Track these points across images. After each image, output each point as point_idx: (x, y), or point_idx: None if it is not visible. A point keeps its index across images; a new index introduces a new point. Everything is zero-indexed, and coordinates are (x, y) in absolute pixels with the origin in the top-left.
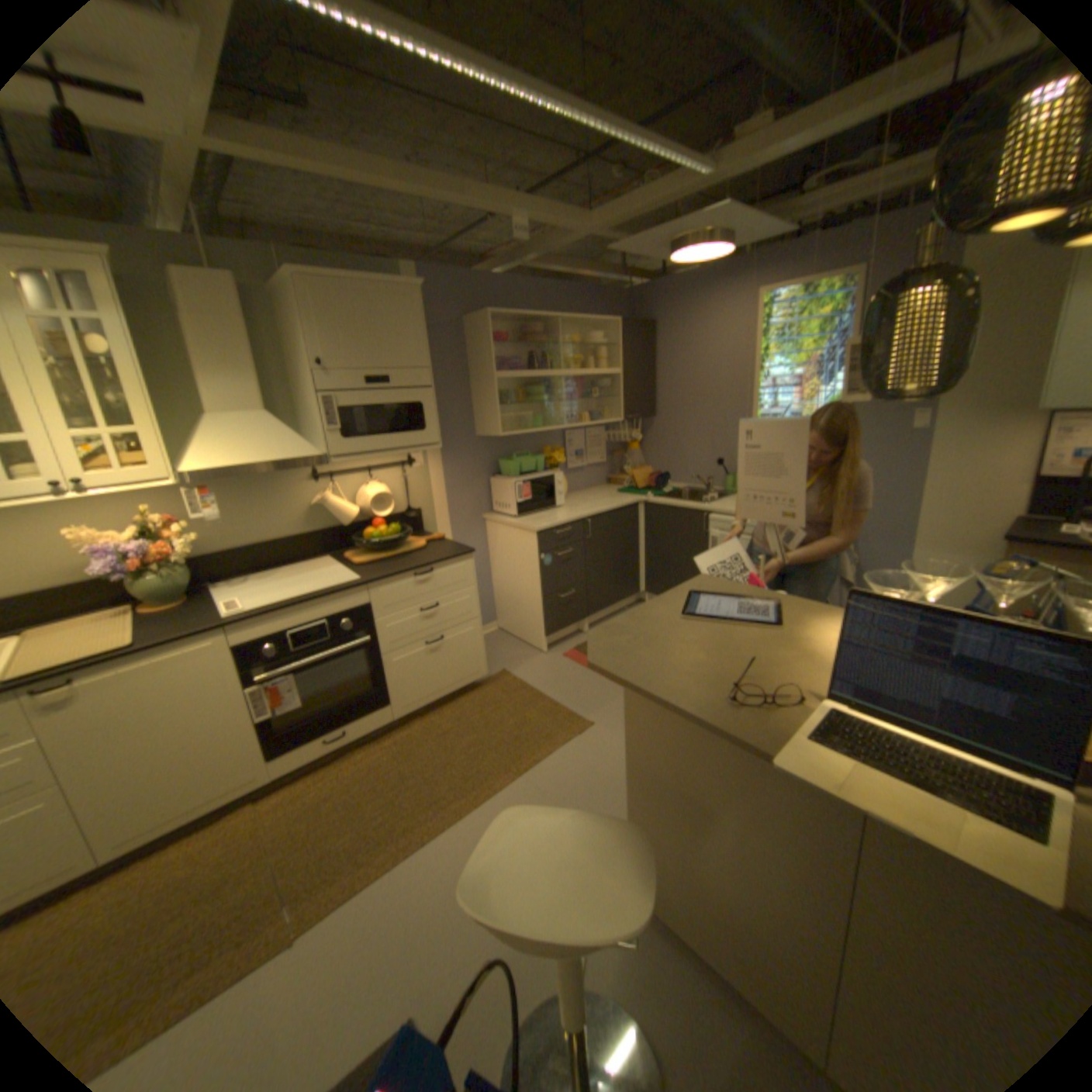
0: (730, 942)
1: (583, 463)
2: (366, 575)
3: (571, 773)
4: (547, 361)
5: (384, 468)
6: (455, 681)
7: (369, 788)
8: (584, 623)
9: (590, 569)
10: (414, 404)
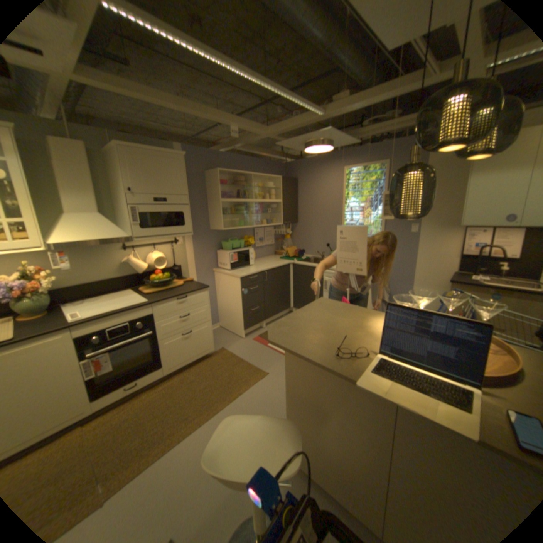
0: (336, 479)
1: (263, 244)
2: (151, 299)
3: (257, 400)
4: (246, 194)
5: (162, 244)
6: (197, 354)
7: (149, 413)
8: (263, 323)
9: (266, 296)
10: (179, 213)
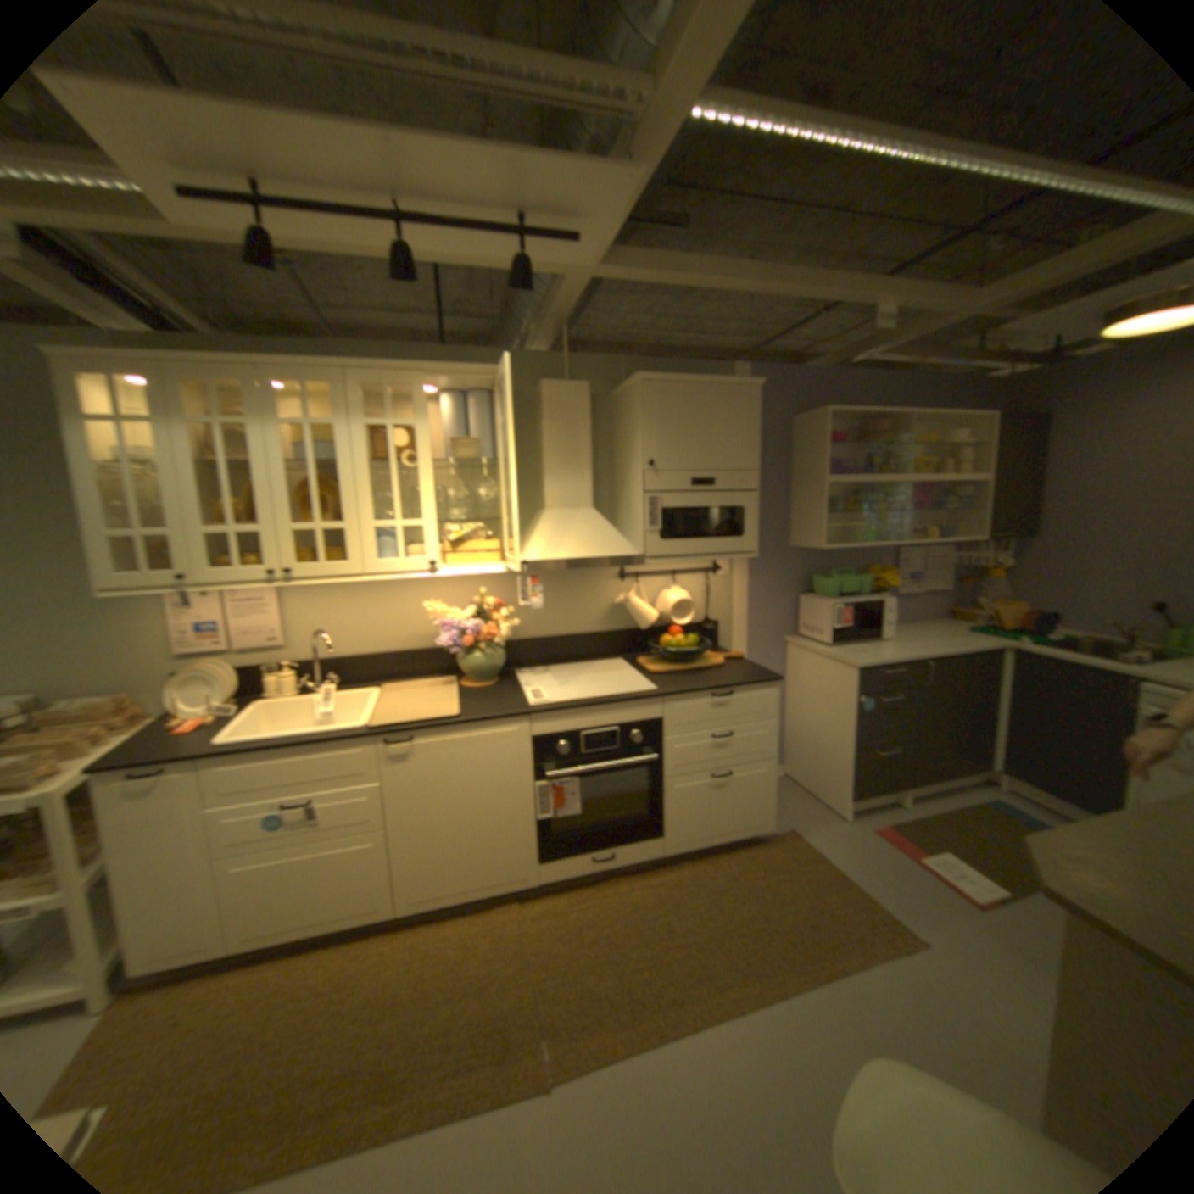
0: None
1: (921, 588)
2: (661, 686)
3: (899, 1009)
4: (888, 463)
5: (687, 573)
6: (737, 829)
7: (634, 929)
8: (907, 795)
9: (925, 726)
10: (736, 508)
